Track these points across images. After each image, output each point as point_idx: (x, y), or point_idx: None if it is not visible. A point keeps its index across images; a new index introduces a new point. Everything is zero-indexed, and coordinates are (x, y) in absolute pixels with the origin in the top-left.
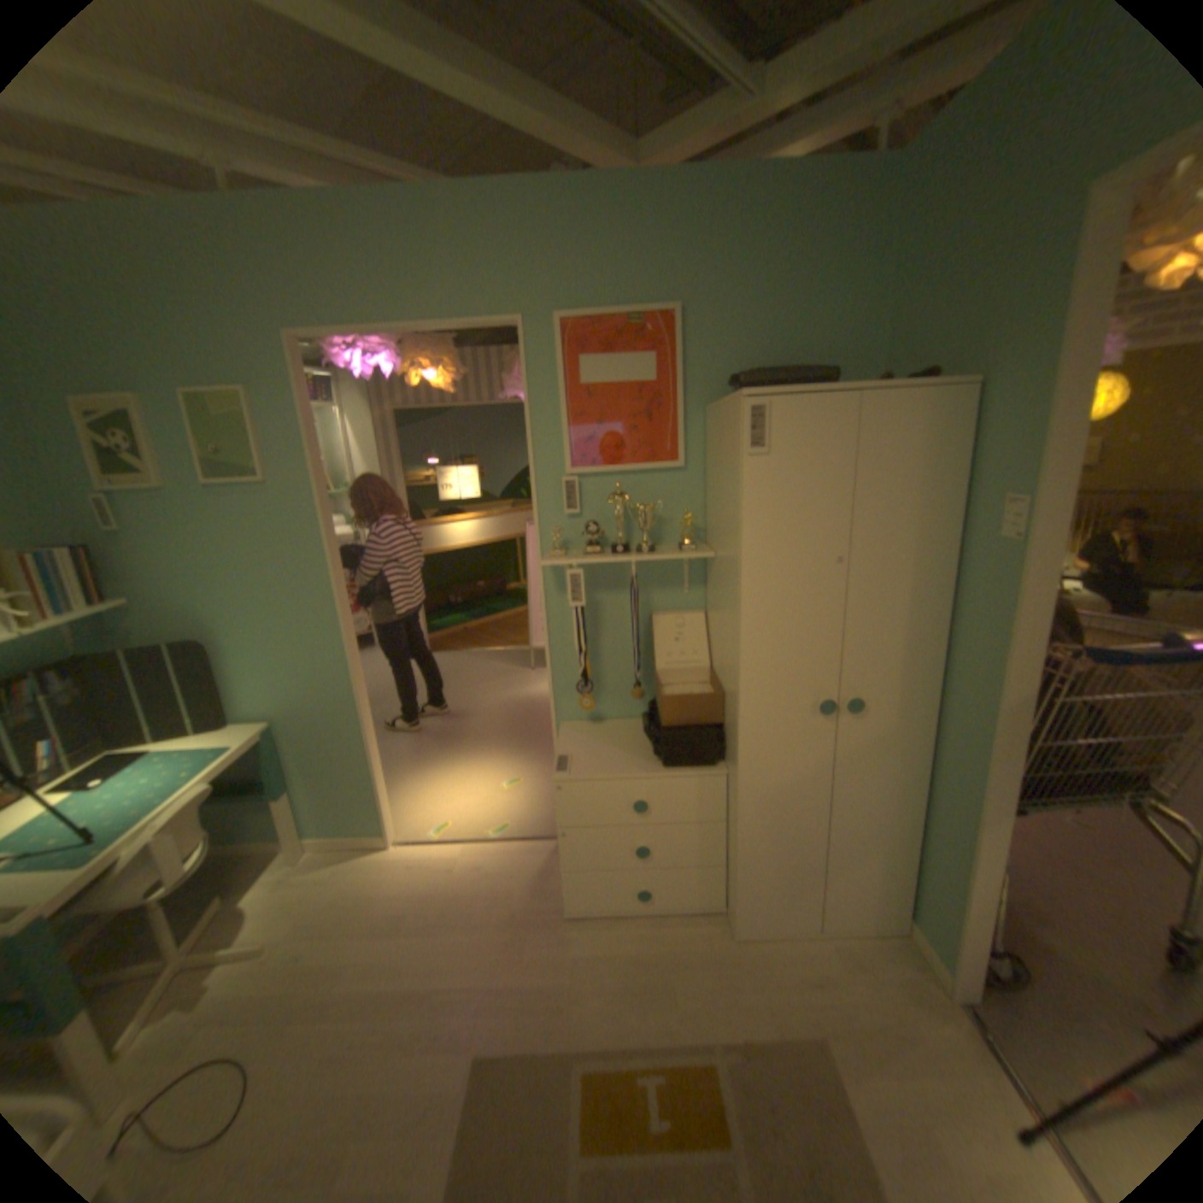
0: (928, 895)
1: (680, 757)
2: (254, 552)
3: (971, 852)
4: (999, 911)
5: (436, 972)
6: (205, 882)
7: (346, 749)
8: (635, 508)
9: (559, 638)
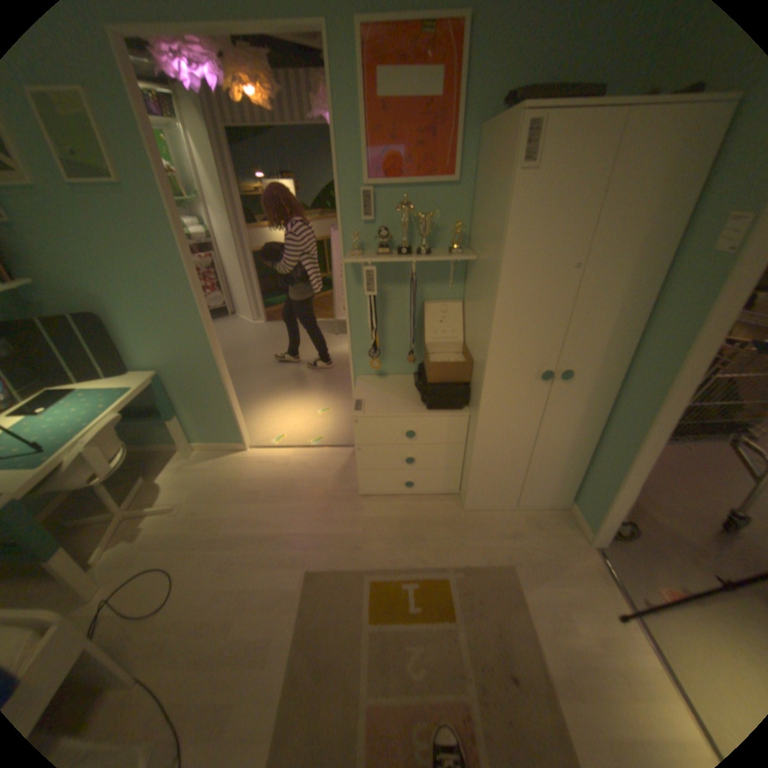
0: (586, 488)
1: (438, 403)
2: (121, 244)
3: (625, 468)
4: (633, 502)
5: (280, 523)
6: (132, 467)
7: (211, 389)
8: (417, 216)
9: (356, 317)
